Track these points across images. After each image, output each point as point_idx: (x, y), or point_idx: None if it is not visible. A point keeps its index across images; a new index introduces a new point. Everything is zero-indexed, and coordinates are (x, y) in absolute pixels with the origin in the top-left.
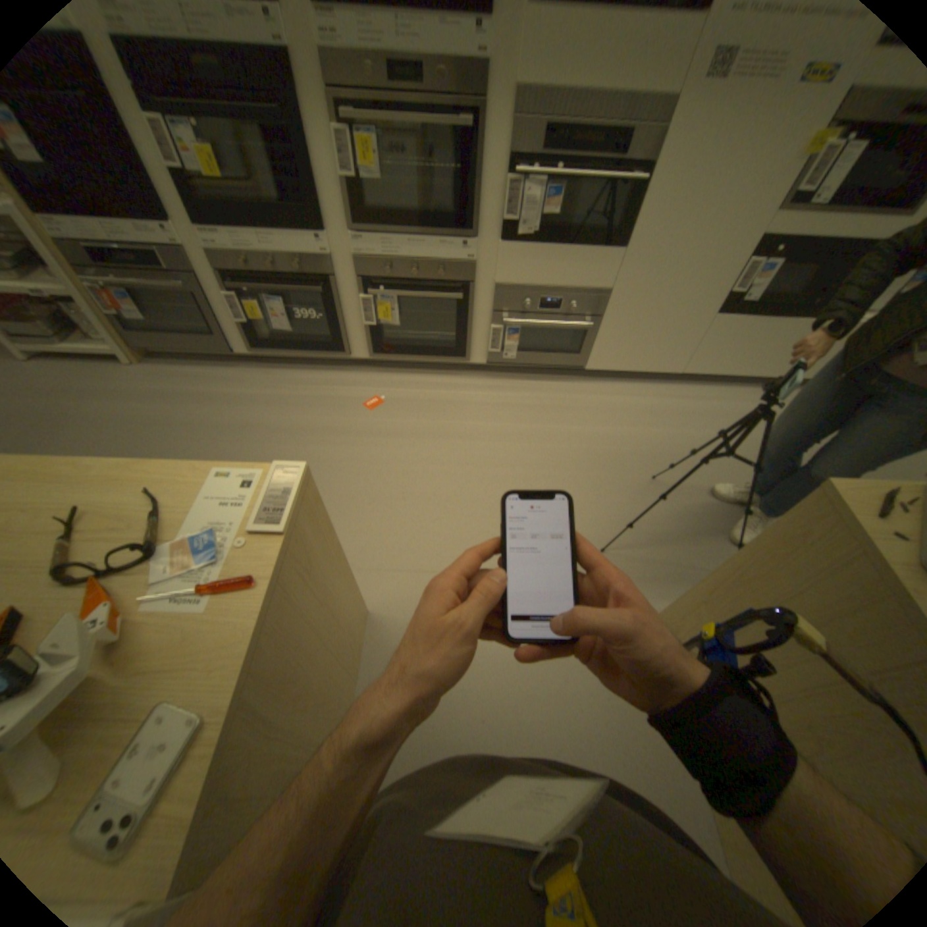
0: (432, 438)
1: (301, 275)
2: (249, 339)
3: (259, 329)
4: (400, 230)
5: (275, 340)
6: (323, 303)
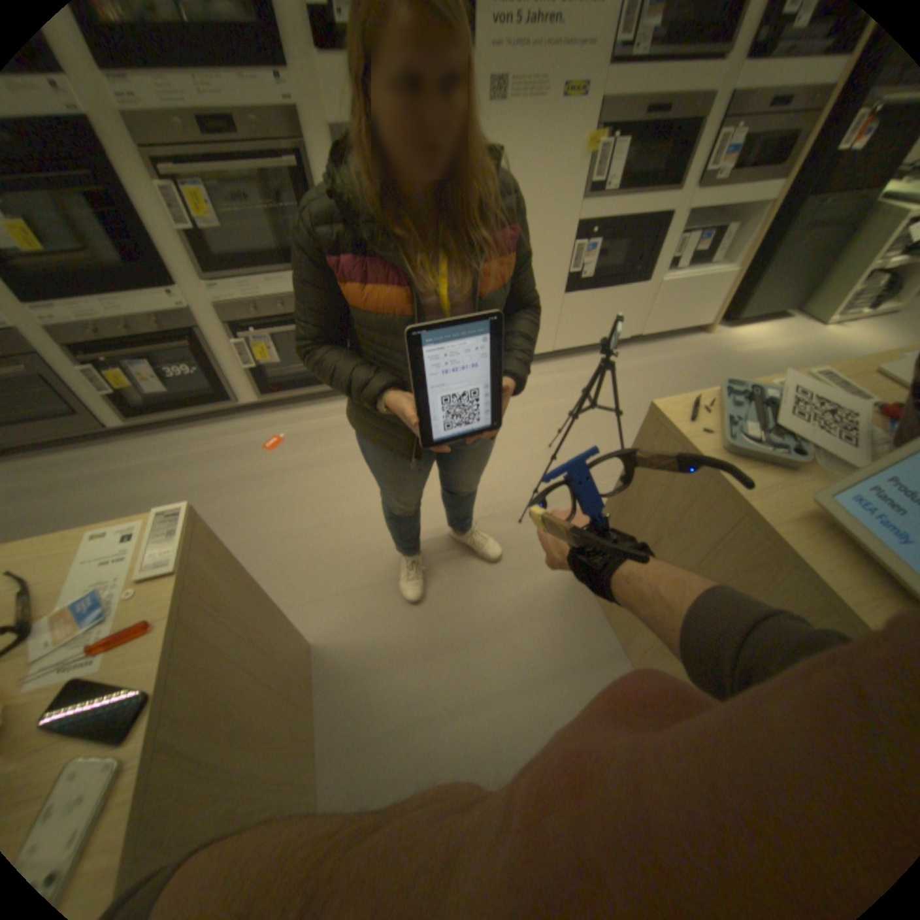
0: (341, 462)
1: (162, 332)
2: (121, 409)
3: (130, 396)
4: (255, 271)
5: (152, 404)
6: (194, 356)
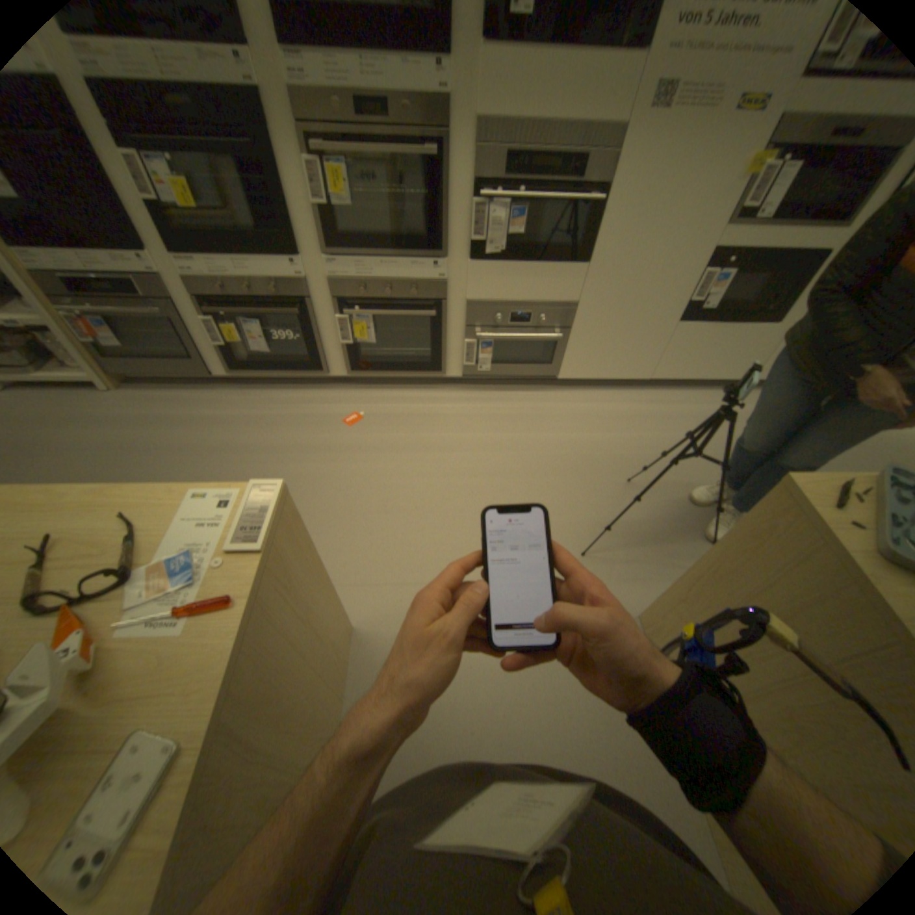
0: (412, 451)
1: (277, 298)
2: (227, 361)
3: (237, 351)
4: (372, 253)
5: (254, 361)
6: (300, 324)
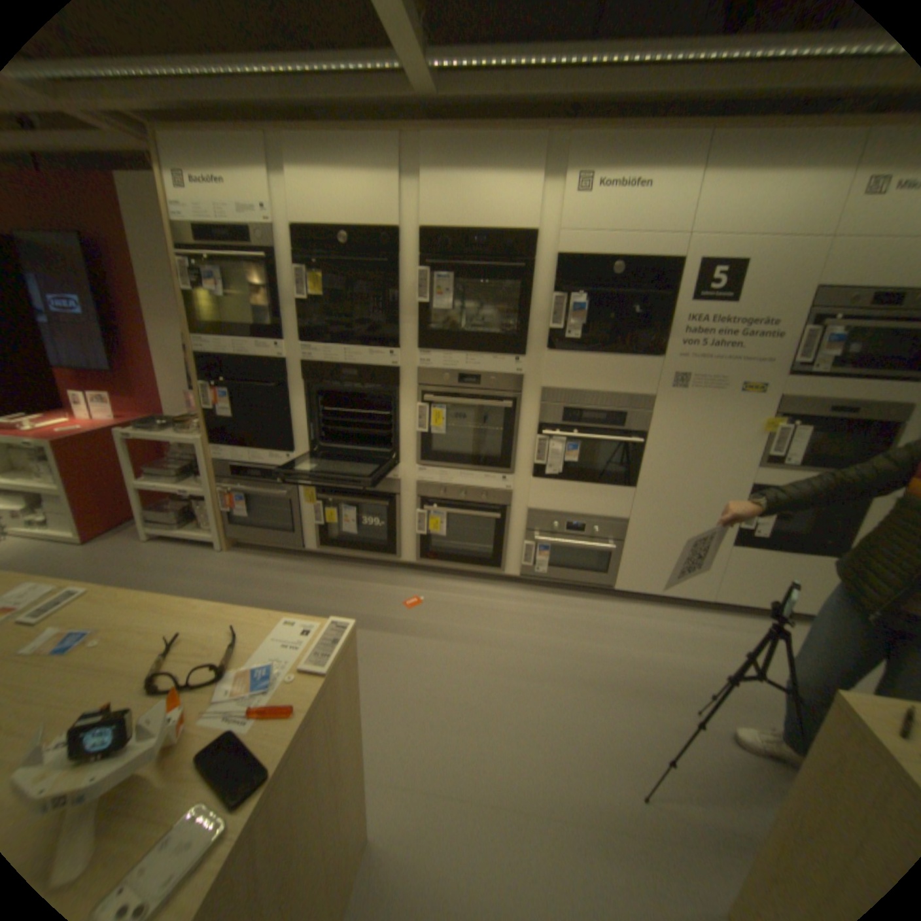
0: (464, 642)
1: (375, 492)
2: (320, 538)
3: (331, 531)
4: (455, 466)
5: (342, 541)
6: (387, 514)
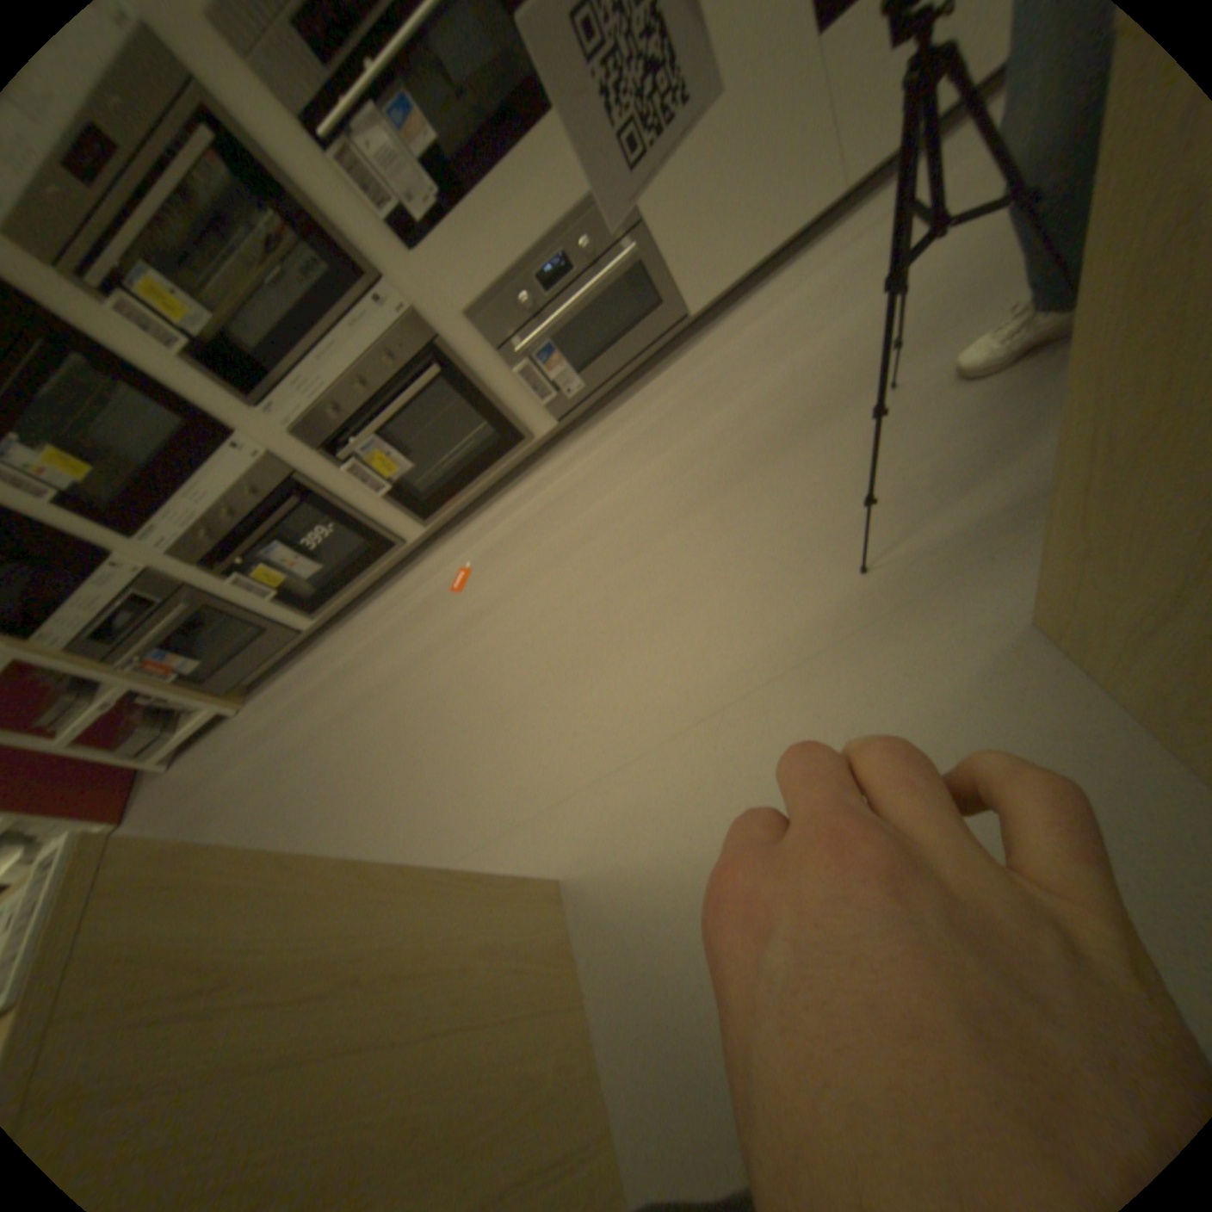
0: (544, 569)
1: (264, 497)
2: (308, 603)
3: (299, 587)
4: (291, 351)
5: (327, 584)
6: (317, 508)
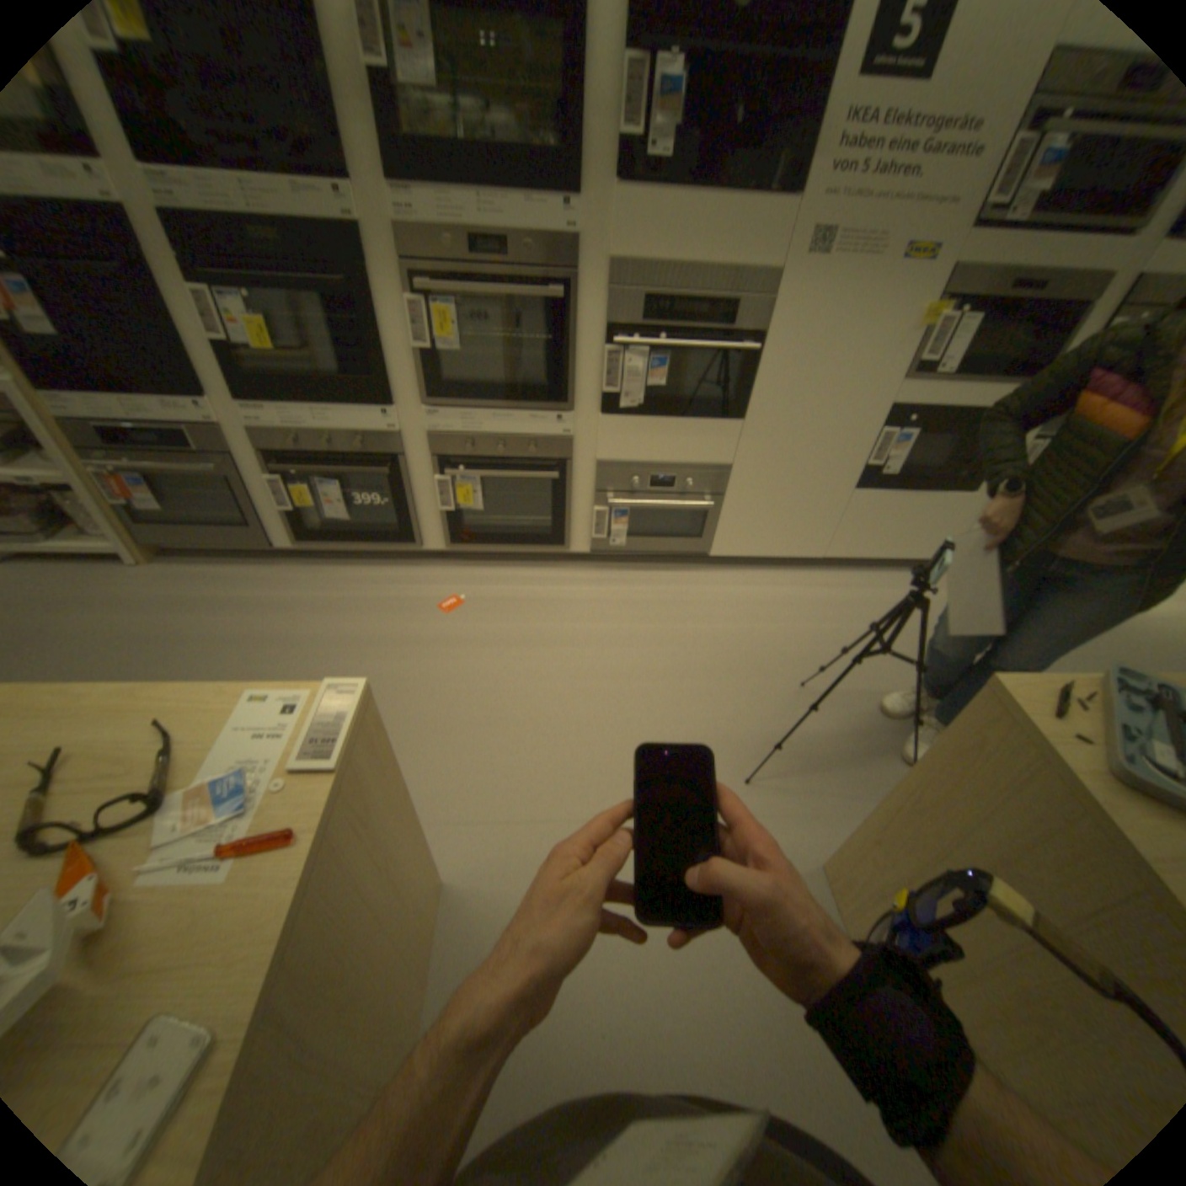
0: (526, 646)
1: (363, 455)
2: (294, 531)
3: (308, 519)
4: (483, 405)
5: (328, 531)
6: (390, 487)
